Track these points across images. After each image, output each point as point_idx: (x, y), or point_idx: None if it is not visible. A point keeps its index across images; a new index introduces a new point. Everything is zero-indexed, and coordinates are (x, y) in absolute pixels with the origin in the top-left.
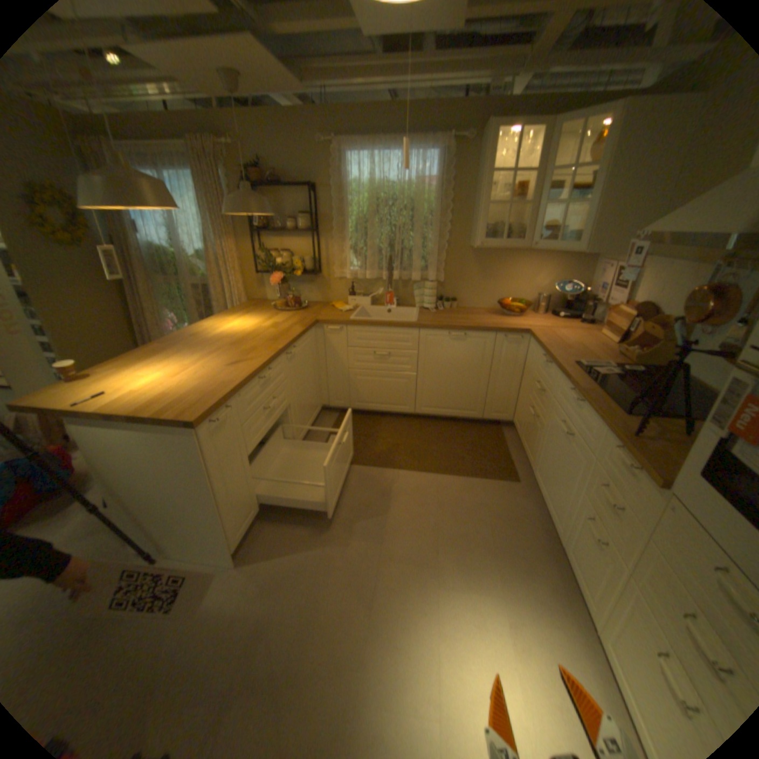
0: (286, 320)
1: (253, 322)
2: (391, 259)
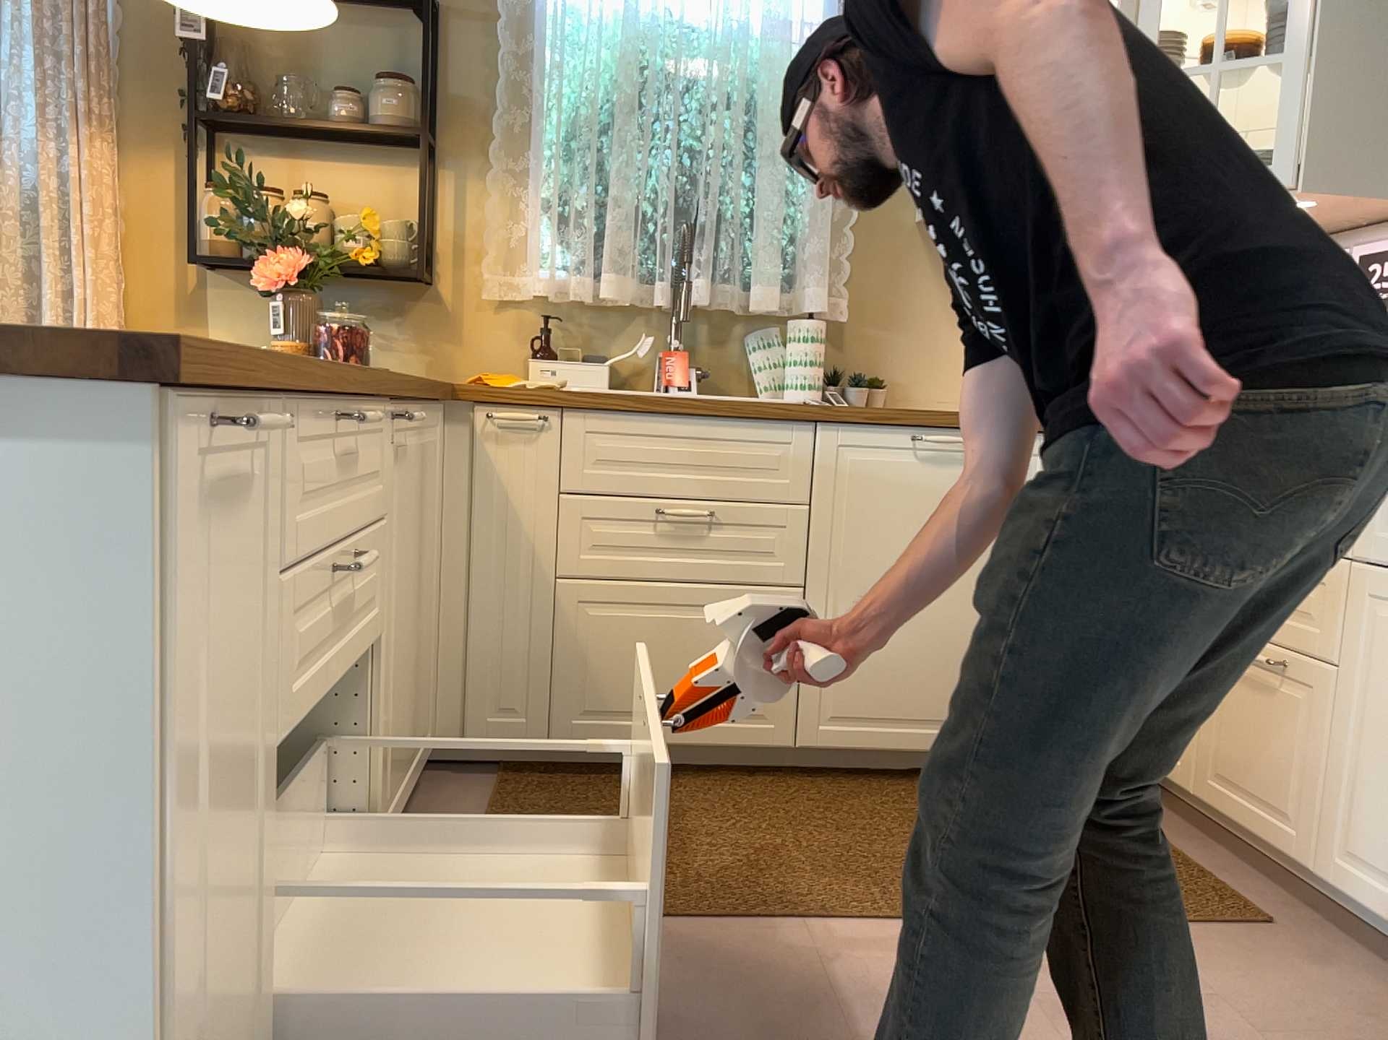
0: None
1: None
2: (687, 242)
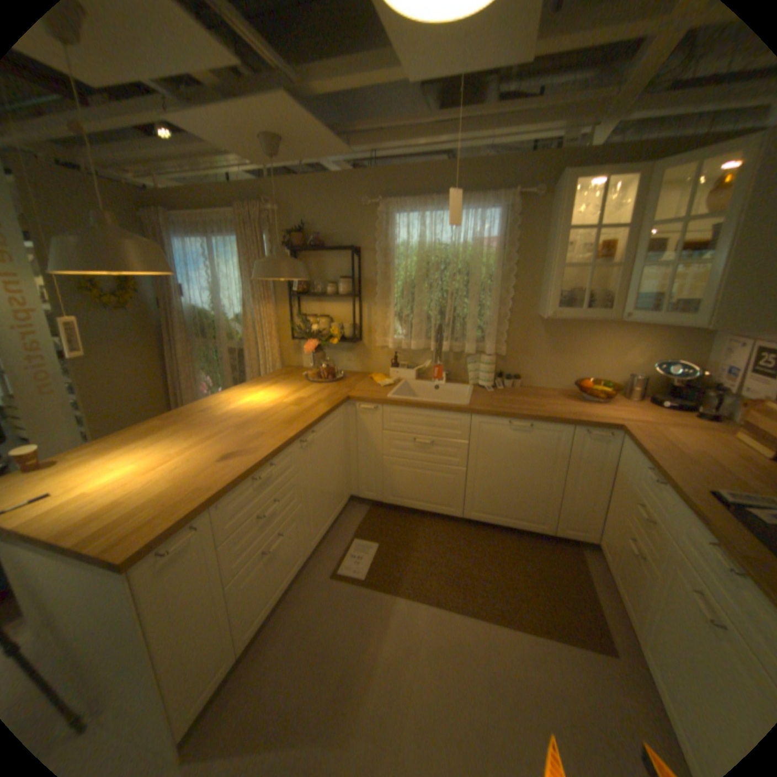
0: (313, 395)
1: (276, 396)
2: (441, 328)
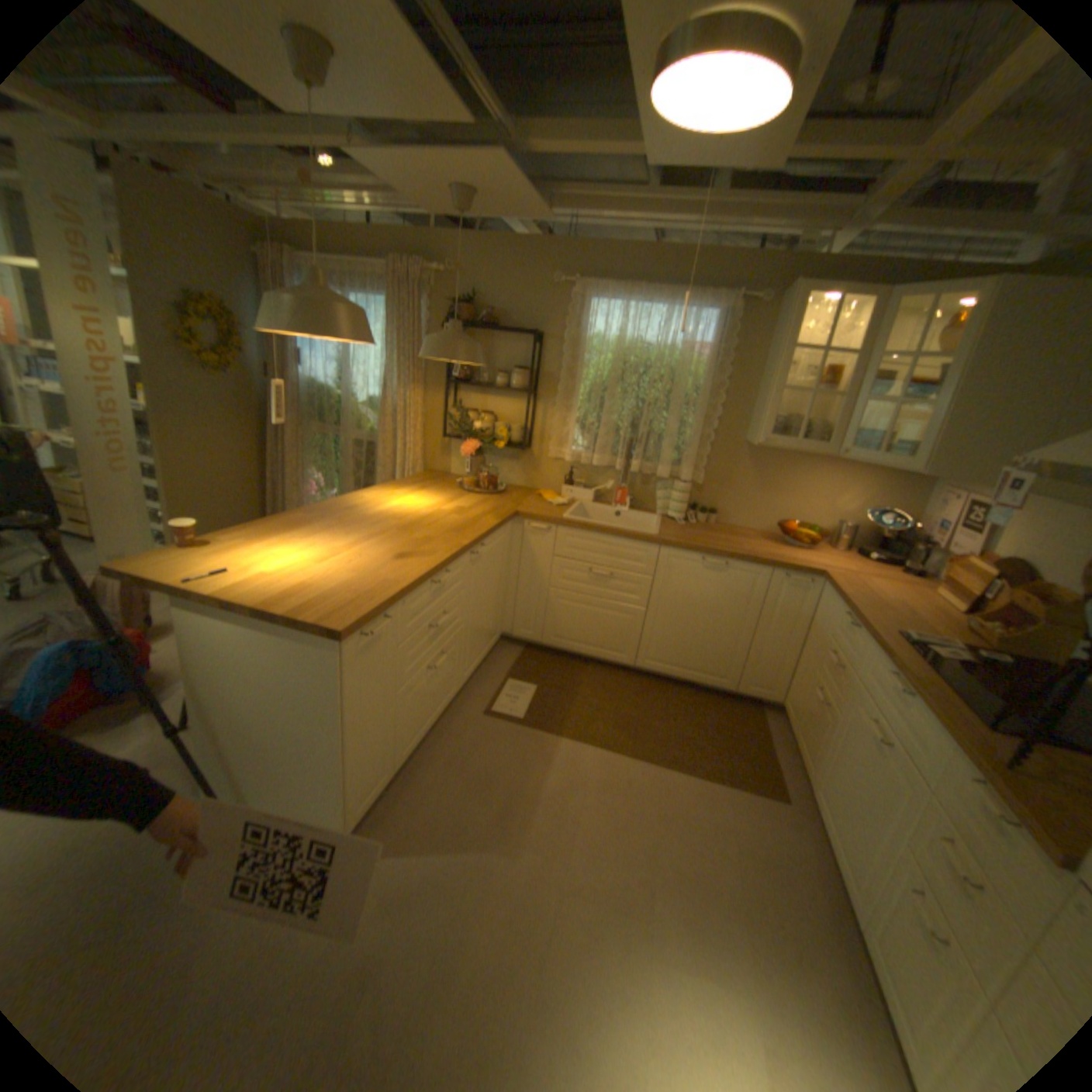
0: (475, 506)
1: (430, 503)
2: (632, 444)
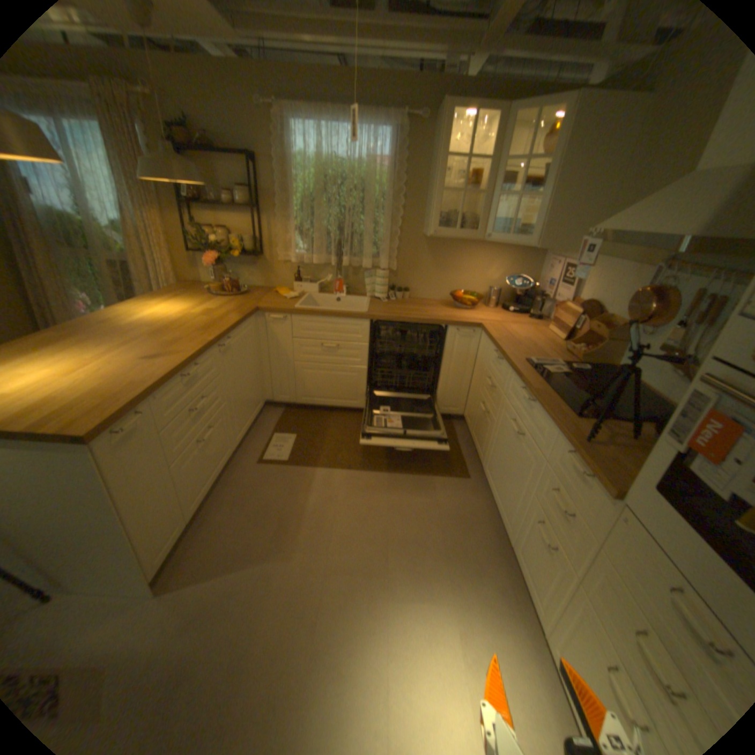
0: (221, 307)
1: (181, 309)
2: (341, 244)
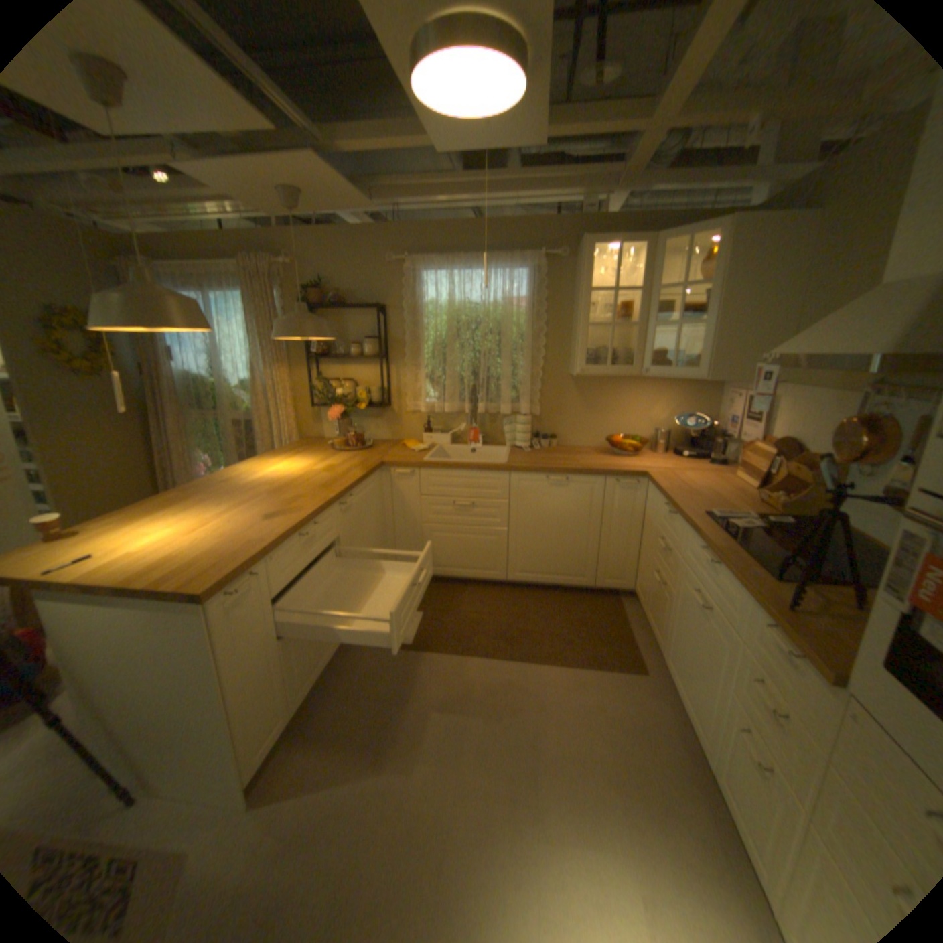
0: (344, 462)
1: (302, 465)
2: (475, 389)
